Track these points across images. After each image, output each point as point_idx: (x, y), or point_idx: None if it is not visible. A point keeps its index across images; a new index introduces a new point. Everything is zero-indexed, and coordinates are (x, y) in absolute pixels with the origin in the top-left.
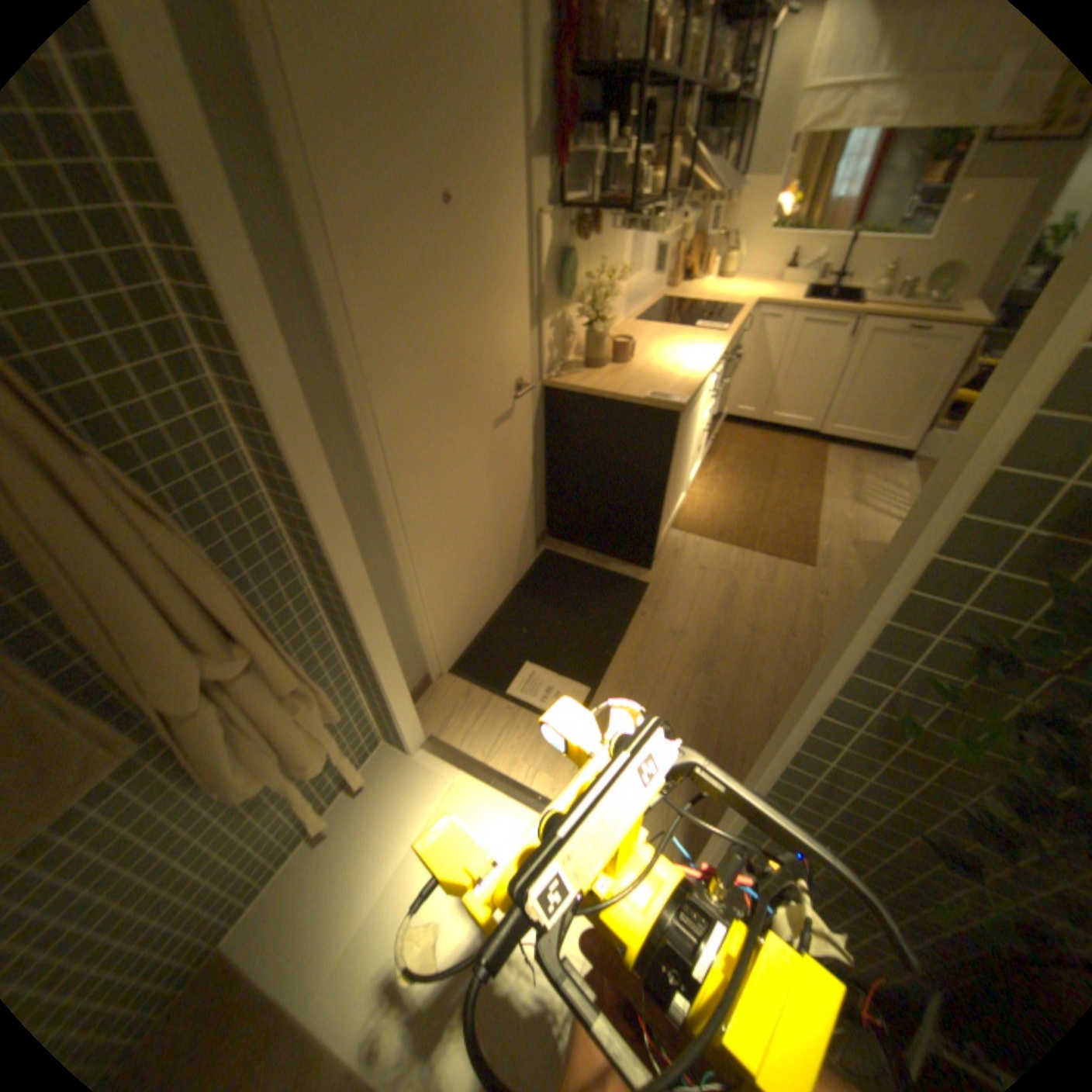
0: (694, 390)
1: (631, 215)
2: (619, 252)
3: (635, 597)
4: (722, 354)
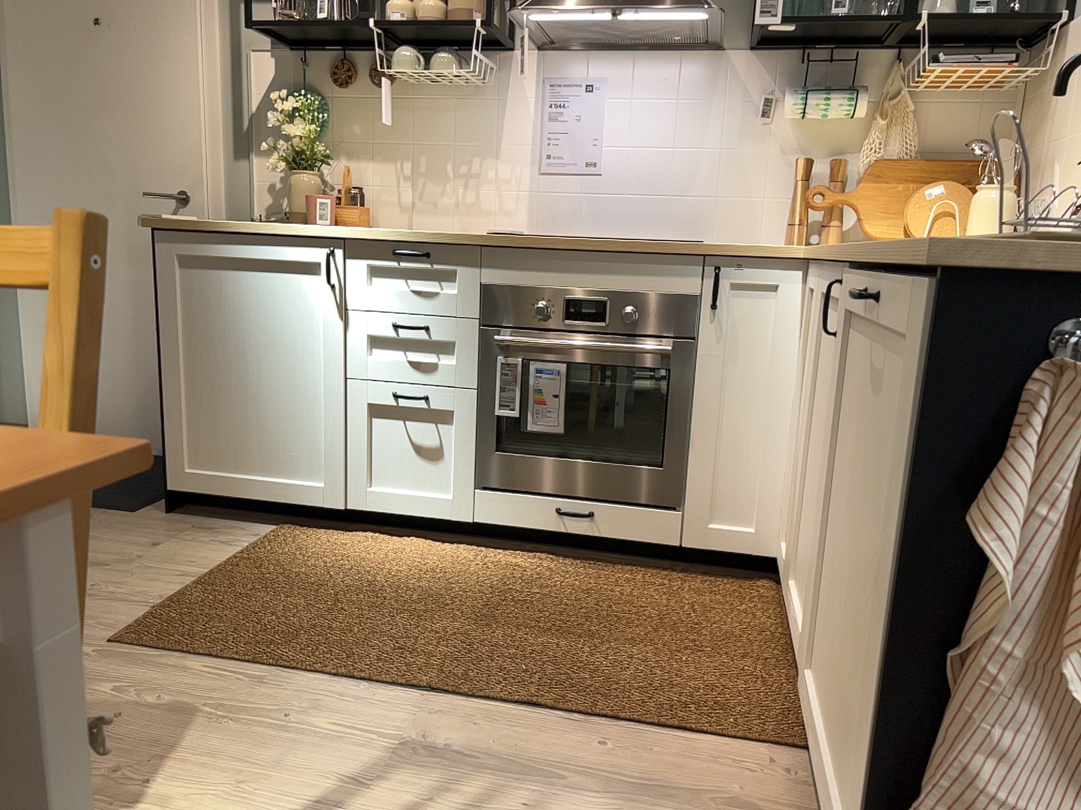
0: (198, 222)
1: (523, 79)
2: (482, 124)
3: (106, 504)
4: (390, 240)
